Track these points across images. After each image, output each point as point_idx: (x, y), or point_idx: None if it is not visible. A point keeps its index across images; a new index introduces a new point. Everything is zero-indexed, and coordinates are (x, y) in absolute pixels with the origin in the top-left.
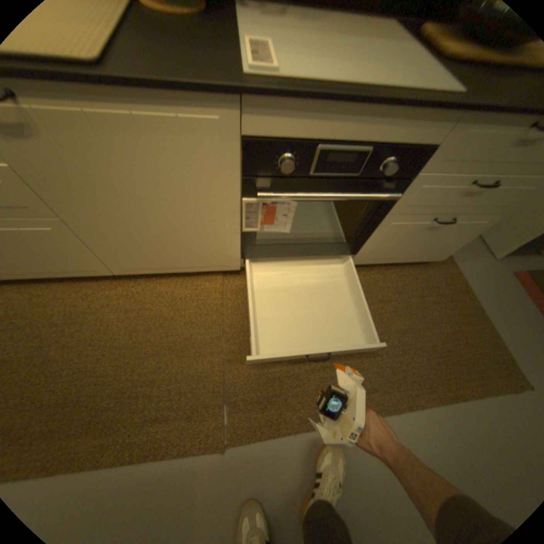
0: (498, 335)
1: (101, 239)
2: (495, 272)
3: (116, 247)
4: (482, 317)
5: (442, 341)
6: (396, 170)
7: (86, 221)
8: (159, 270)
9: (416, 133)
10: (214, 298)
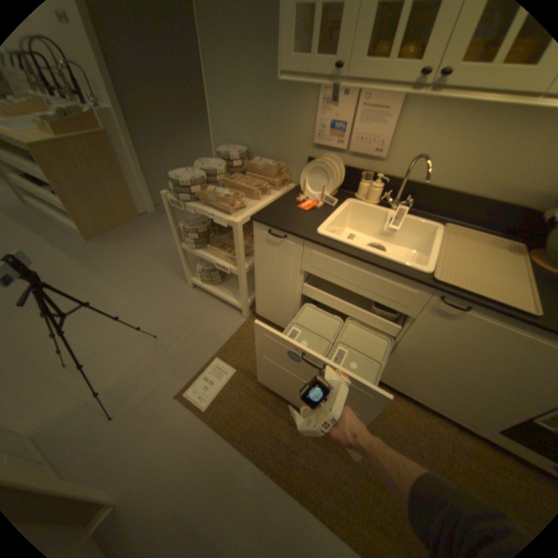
0: None
1: (404, 362)
2: None
3: (407, 370)
4: None
5: None
6: None
7: (412, 353)
8: (412, 395)
9: None
10: (447, 447)
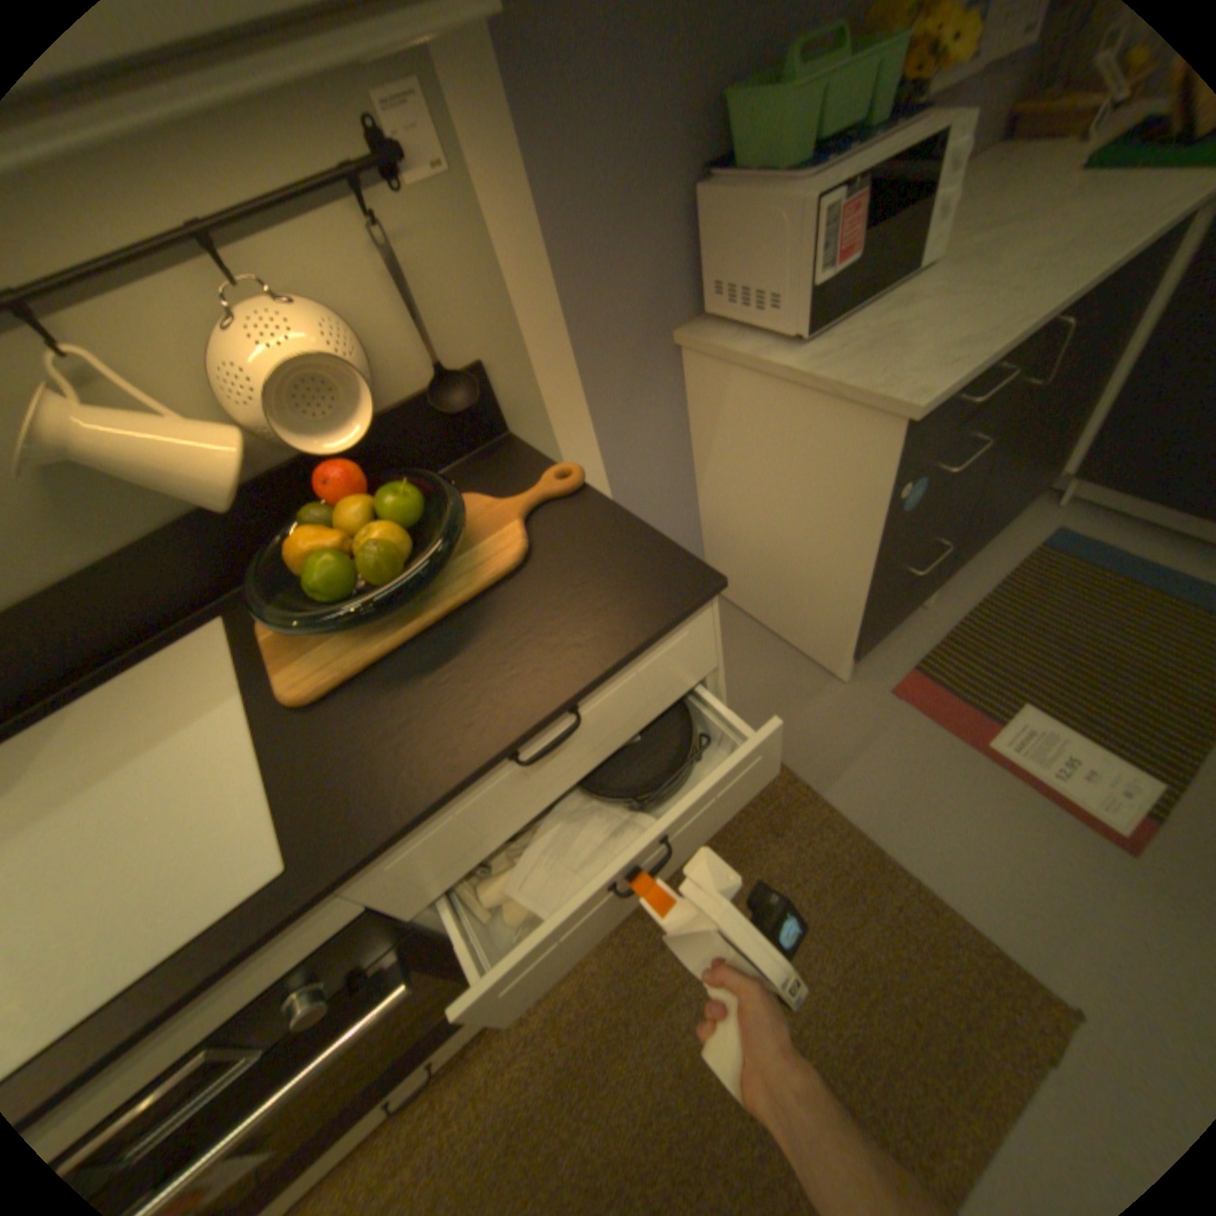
0: (935, 905)
1: None
2: (855, 721)
3: None
4: (882, 875)
5: (829, 1028)
6: (318, 1010)
7: None
8: None
9: (269, 969)
10: None
